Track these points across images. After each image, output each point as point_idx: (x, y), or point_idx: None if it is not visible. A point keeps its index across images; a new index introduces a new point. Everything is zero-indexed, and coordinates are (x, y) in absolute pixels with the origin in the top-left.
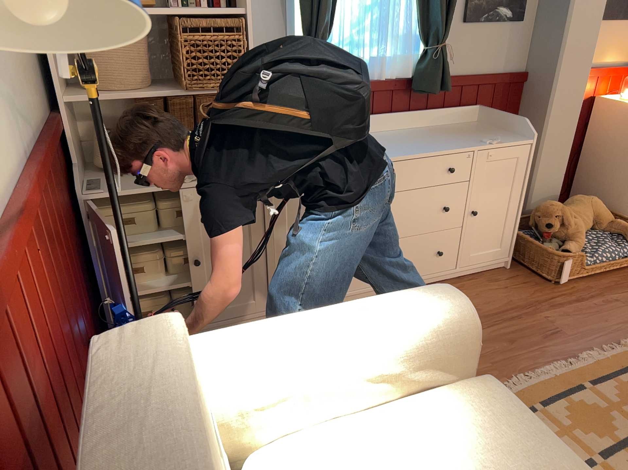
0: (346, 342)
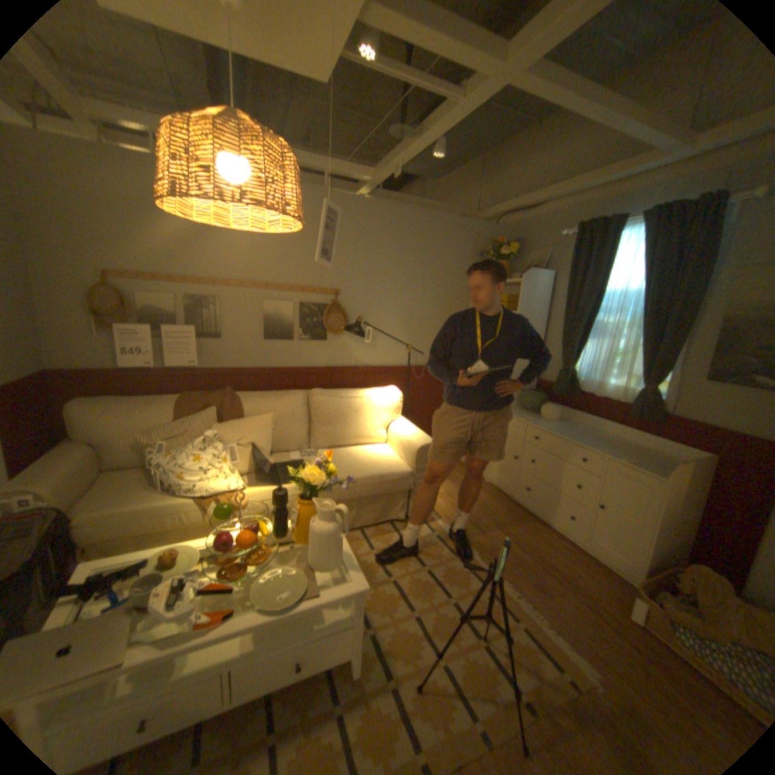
0: (400, 429)
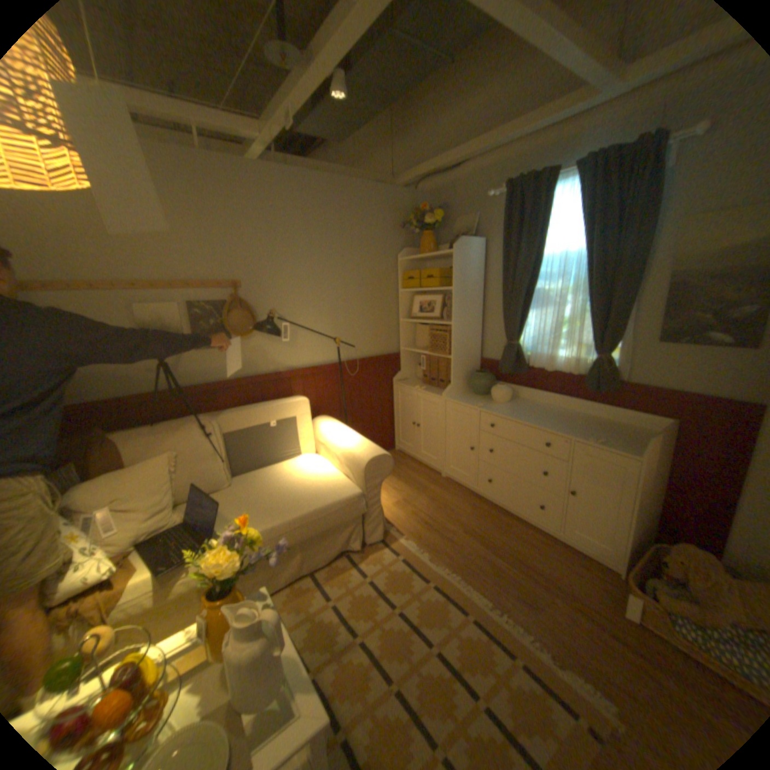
0: (341, 440)
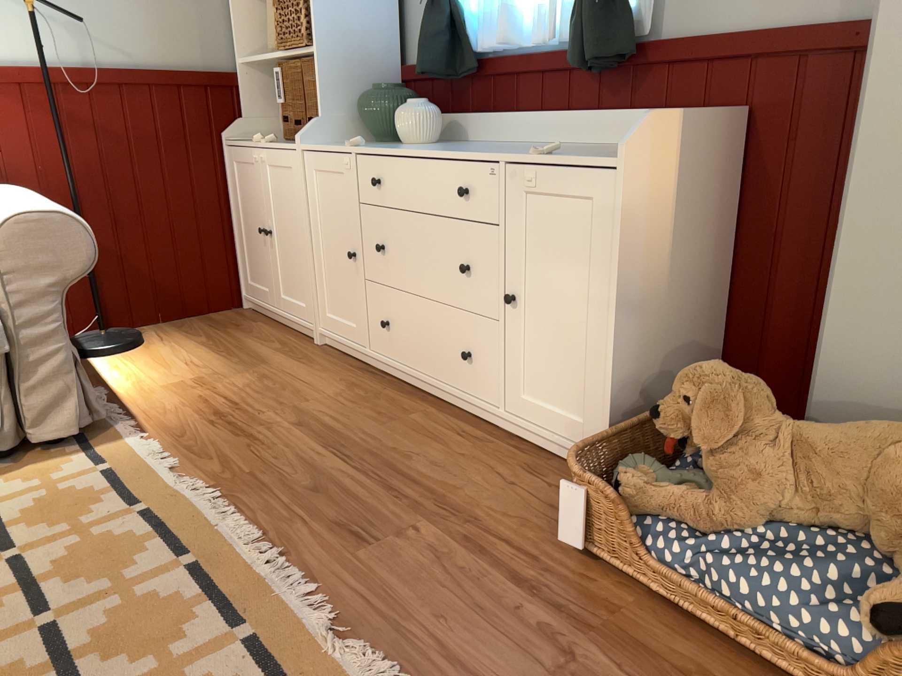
0: None
